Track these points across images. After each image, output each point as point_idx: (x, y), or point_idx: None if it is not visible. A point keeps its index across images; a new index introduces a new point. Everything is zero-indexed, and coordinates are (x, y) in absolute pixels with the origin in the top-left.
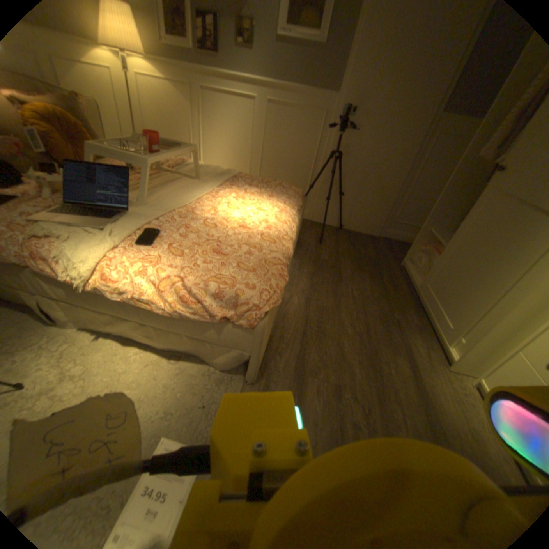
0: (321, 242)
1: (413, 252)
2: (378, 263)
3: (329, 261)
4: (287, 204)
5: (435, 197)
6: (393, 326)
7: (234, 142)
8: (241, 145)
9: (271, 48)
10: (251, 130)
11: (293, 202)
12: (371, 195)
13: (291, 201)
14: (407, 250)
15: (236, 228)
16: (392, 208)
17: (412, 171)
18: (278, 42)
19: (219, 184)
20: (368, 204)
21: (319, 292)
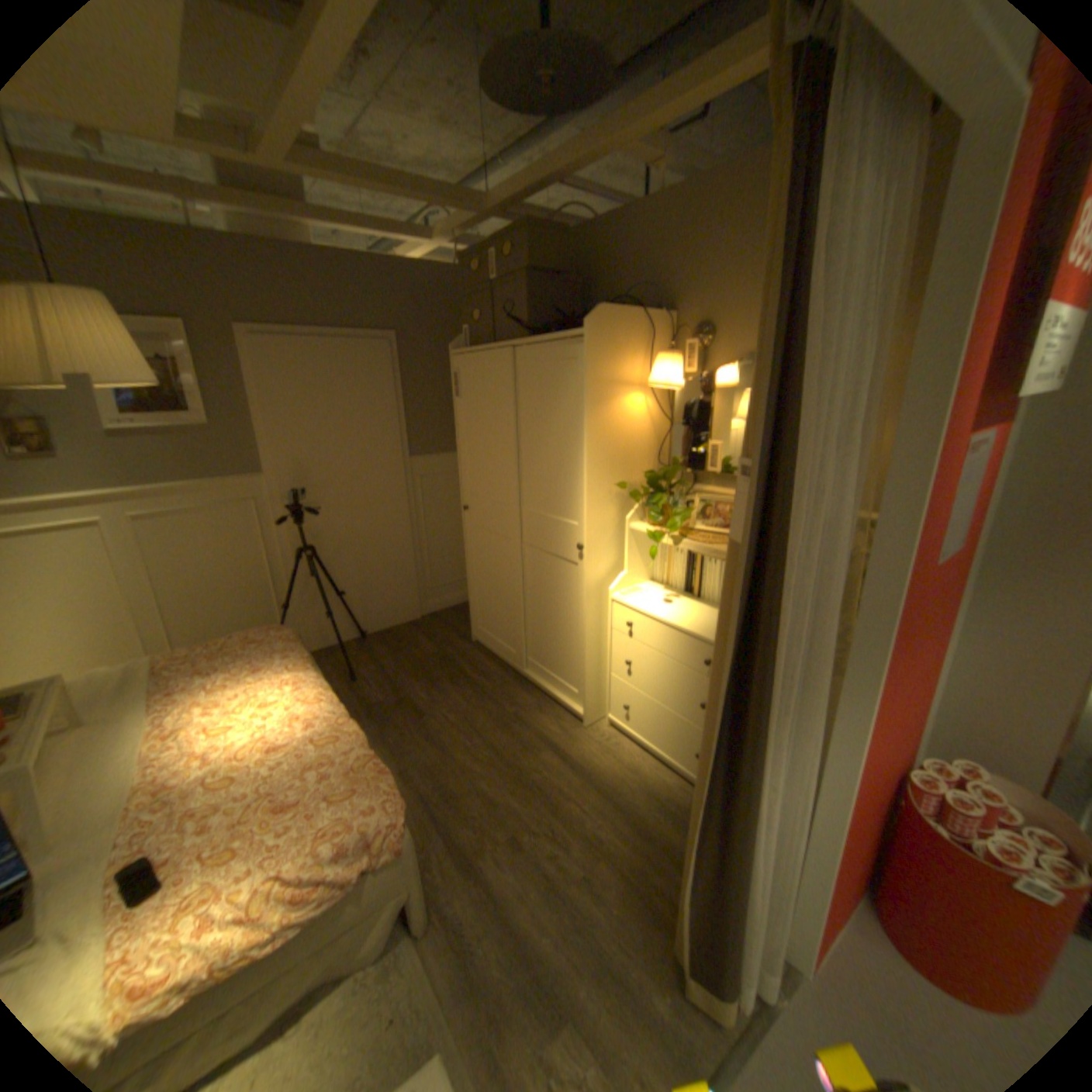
0: (354, 677)
1: (476, 620)
2: (448, 656)
3: (388, 698)
4: (297, 669)
5: (457, 540)
6: (514, 724)
7: (79, 606)
8: (99, 603)
9: (103, 449)
10: (113, 573)
11: (299, 660)
12: (382, 573)
13: (294, 659)
14: (466, 614)
15: (264, 758)
16: (418, 575)
17: (414, 525)
18: (113, 438)
19: (146, 709)
20: (384, 585)
21: (409, 751)
